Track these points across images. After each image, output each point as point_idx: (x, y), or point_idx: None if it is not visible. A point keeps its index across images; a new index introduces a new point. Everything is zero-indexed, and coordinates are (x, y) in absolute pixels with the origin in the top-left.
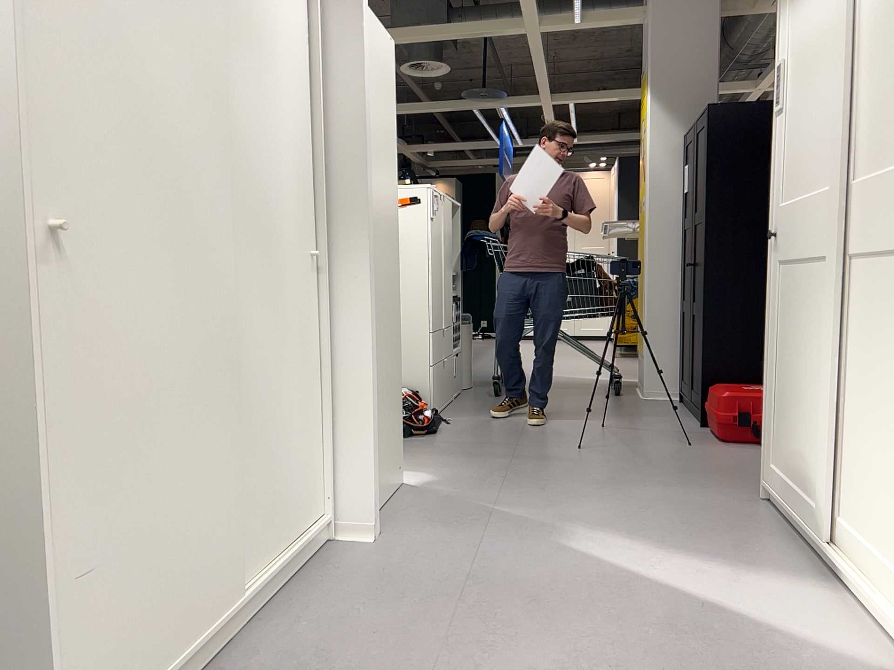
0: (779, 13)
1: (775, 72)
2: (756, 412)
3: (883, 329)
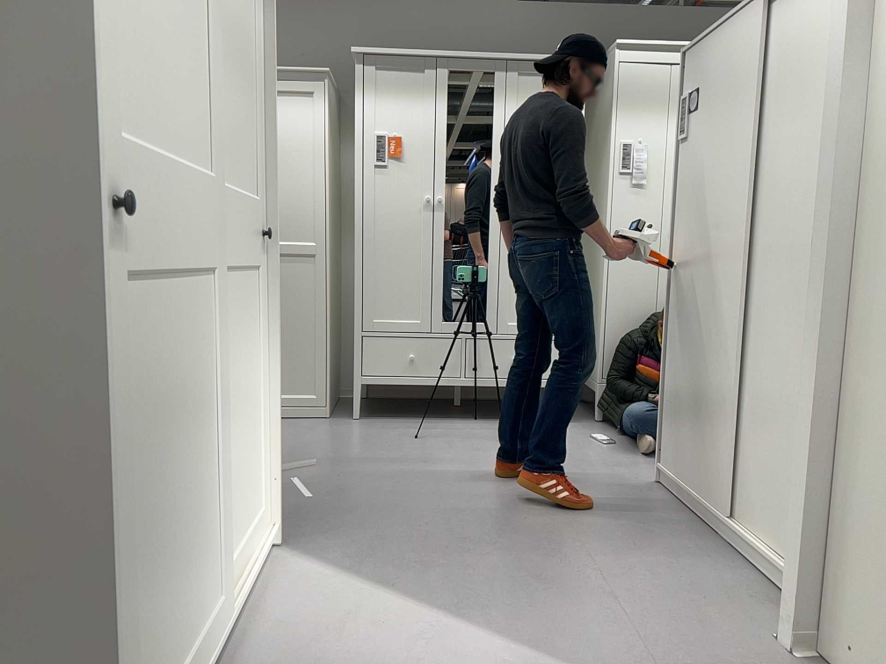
0: None
1: None
2: None
3: (237, 339)
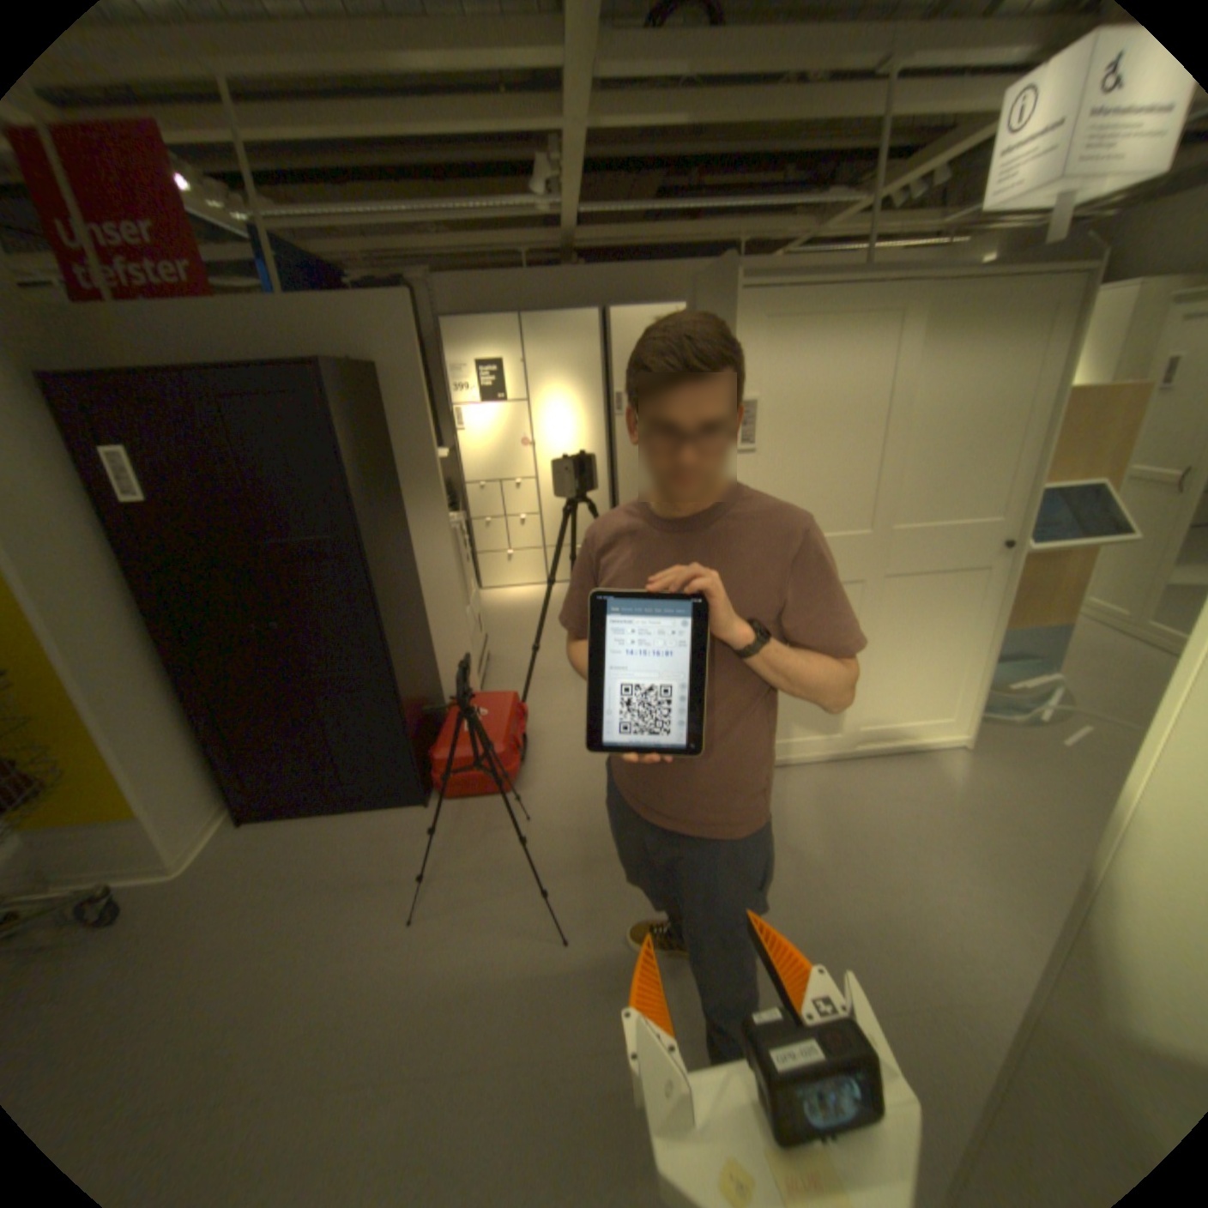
0: (752, 337)
1: (752, 405)
2: (514, 741)
3: (932, 614)
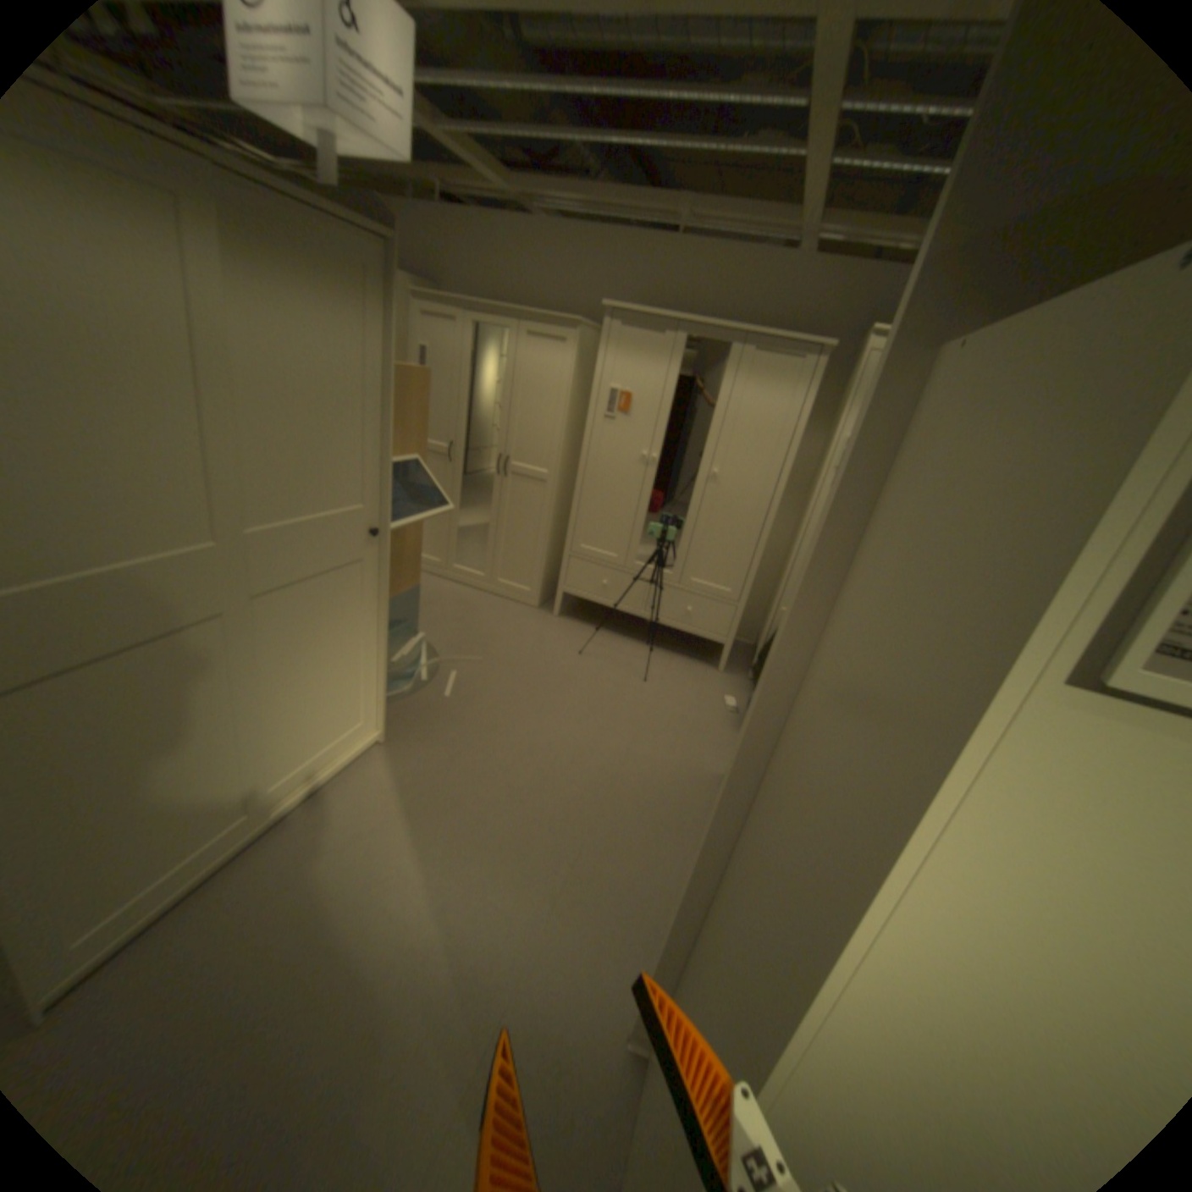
0: None
1: None
2: None
3: (319, 624)
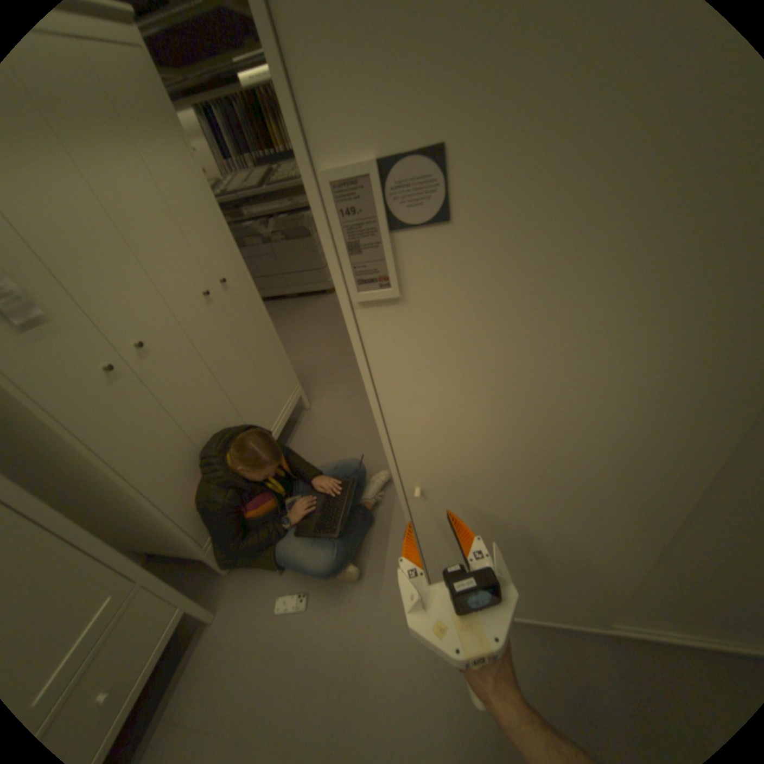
0: None
1: None
2: None
3: None
